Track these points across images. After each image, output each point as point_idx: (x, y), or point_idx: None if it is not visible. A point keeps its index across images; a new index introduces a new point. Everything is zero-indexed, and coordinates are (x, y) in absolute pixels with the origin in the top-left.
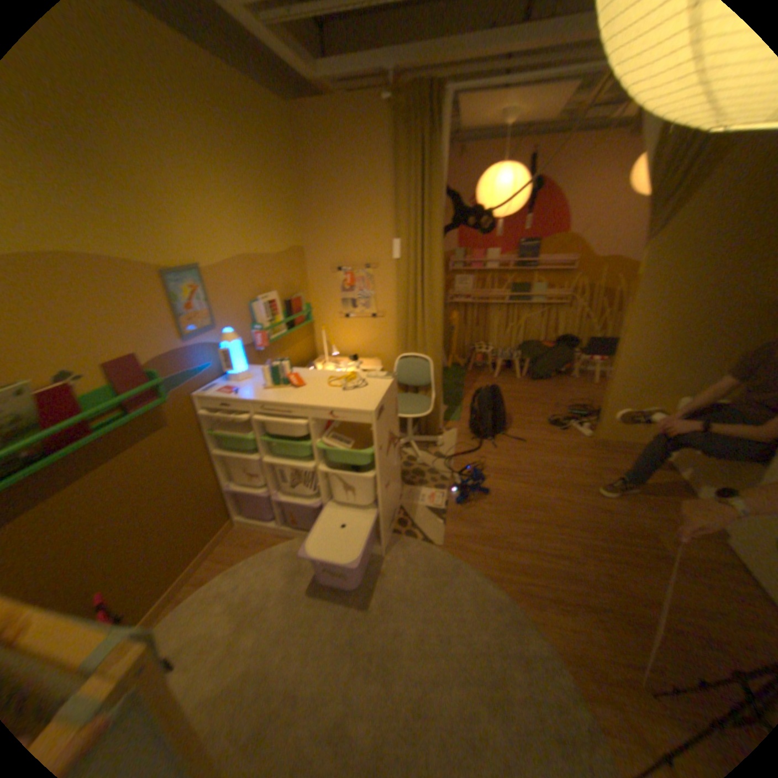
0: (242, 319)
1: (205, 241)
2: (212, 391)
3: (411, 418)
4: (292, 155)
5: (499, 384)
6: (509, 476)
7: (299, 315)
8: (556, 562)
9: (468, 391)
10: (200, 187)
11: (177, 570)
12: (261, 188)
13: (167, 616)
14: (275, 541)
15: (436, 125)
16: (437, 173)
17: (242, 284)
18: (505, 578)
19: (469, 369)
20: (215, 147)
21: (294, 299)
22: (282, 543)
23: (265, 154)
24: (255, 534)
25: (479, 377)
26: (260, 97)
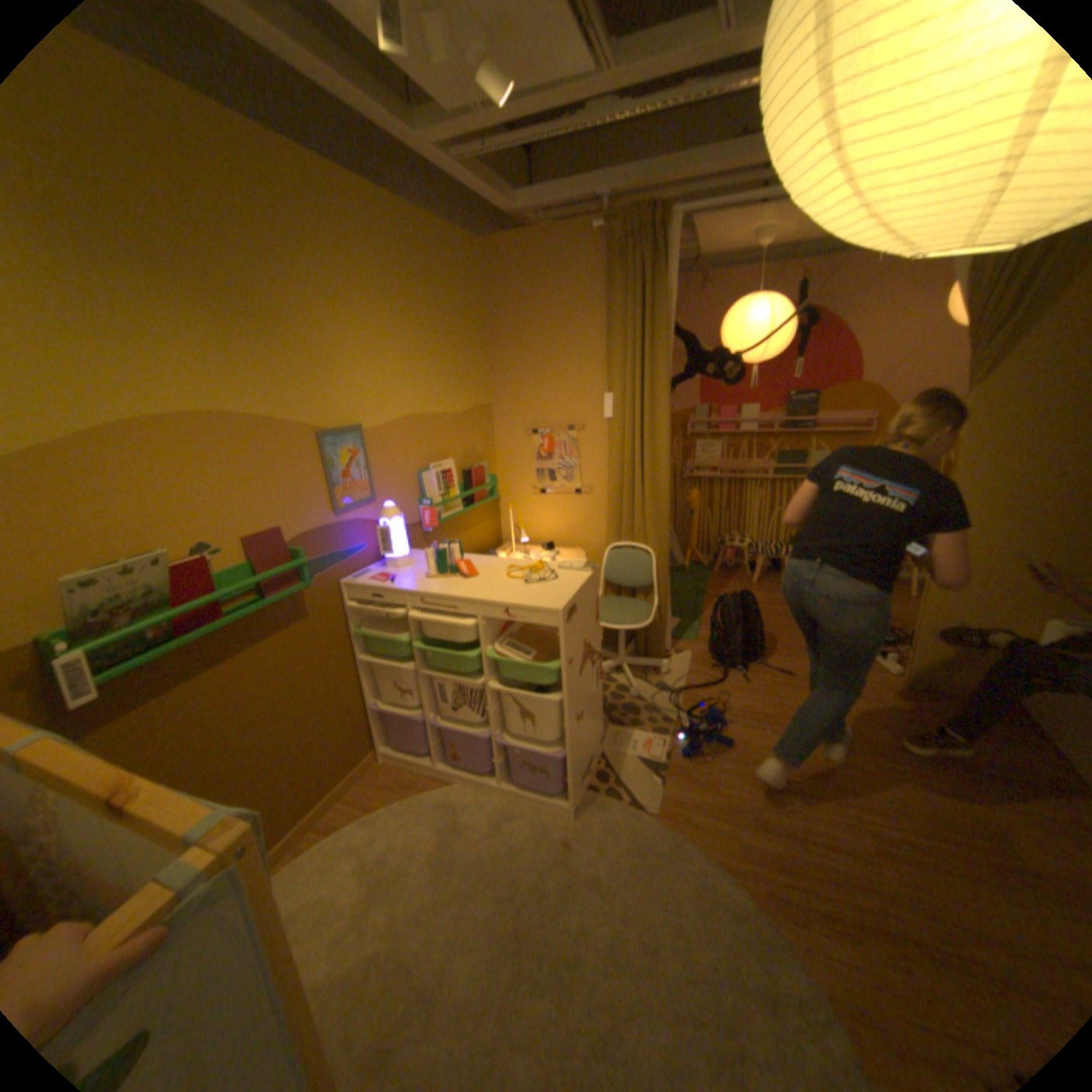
0: (409, 492)
1: (373, 399)
2: (365, 578)
3: (623, 630)
4: (483, 297)
5: (760, 592)
6: (767, 724)
7: (481, 489)
8: (833, 858)
9: (713, 600)
10: (372, 338)
11: (303, 808)
12: (444, 336)
13: (286, 867)
14: (429, 786)
15: (661, 253)
16: (663, 310)
17: (412, 450)
18: (750, 873)
19: (717, 569)
20: (393, 294)
21: (476, 469)
22: (438, 789)
23: (450, 297)
24: (405, 773)
25: (731, 581)
26: (450, 235)
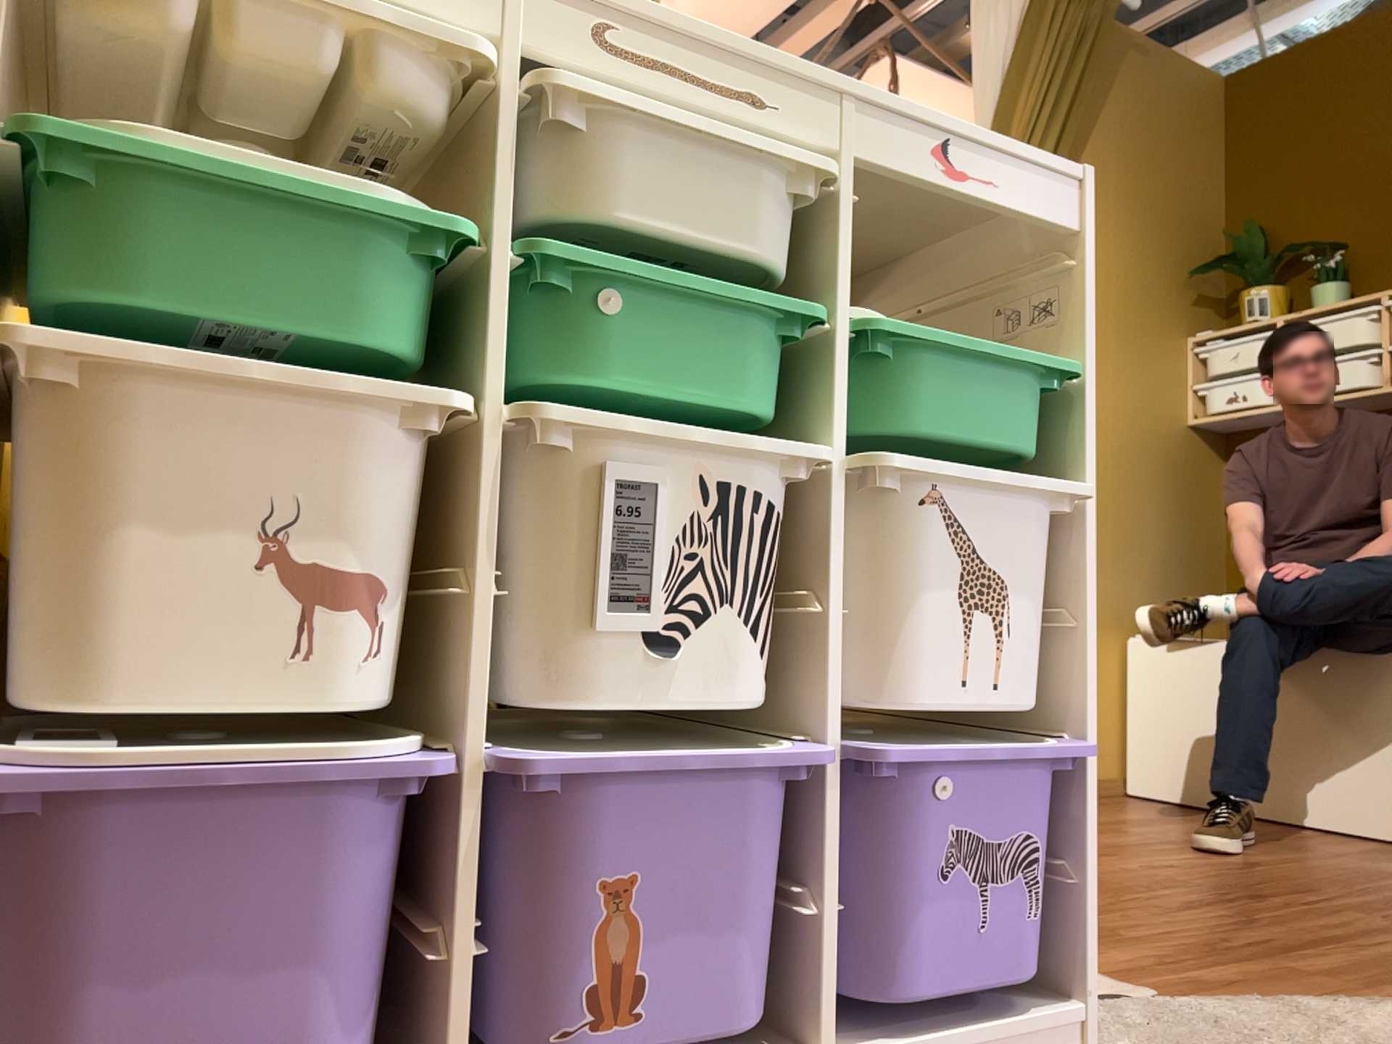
0: None
1: None
2: None
3: None
4: None
5: None
6: None
7: None
8: (1381, 933)
9: None
10: None
11: None
12: None
13: None
14: None
15: None
16: None
17: None
18: None
19: None
20: None
21: None
22: None
23: None
24: None
25: None
26: None
